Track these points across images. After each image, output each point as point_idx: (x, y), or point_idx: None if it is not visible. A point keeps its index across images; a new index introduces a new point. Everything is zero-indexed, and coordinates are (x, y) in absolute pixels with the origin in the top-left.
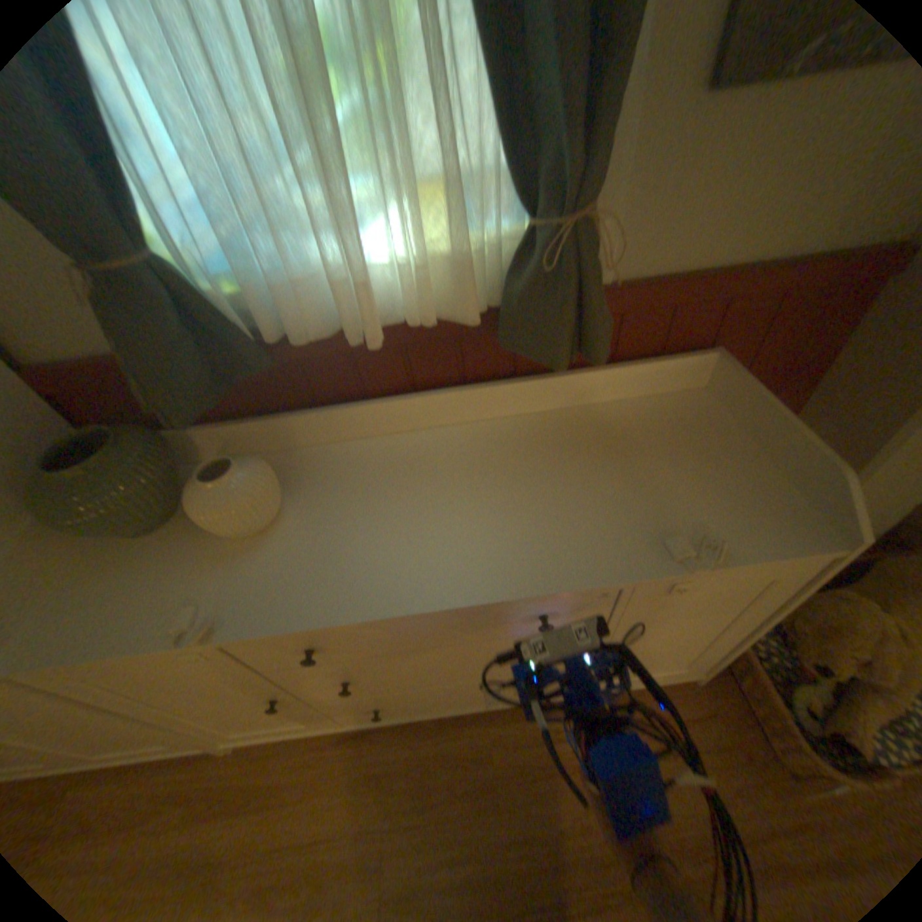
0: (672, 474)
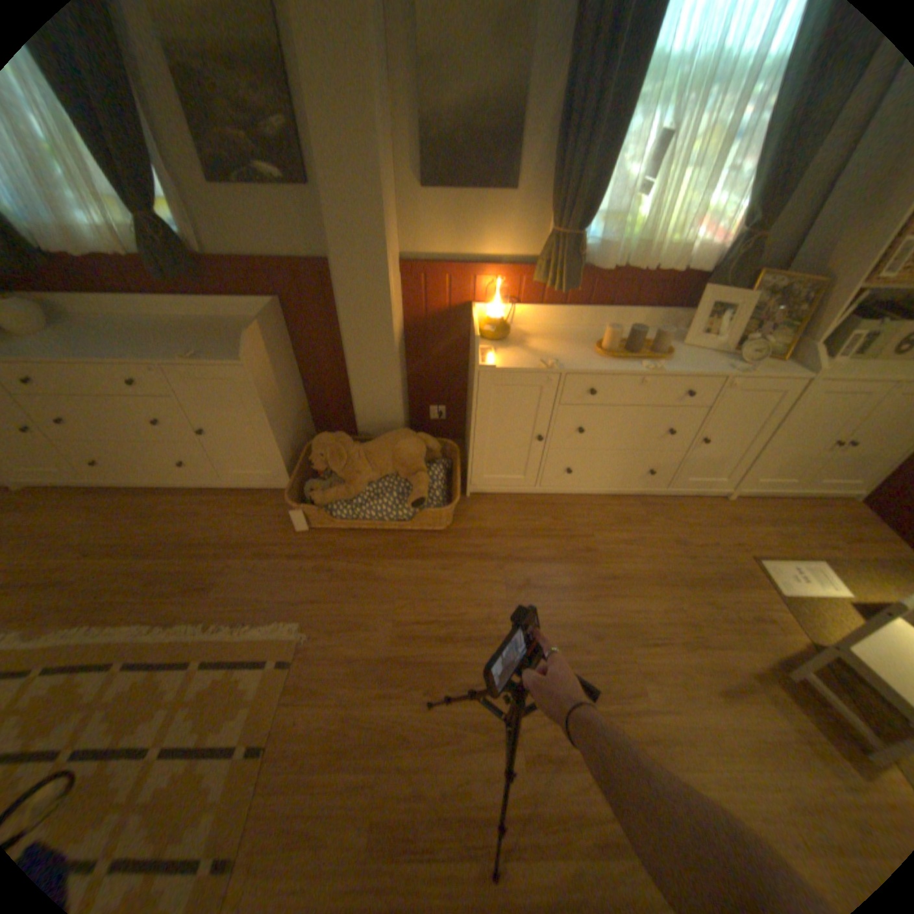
0: (214, 339)
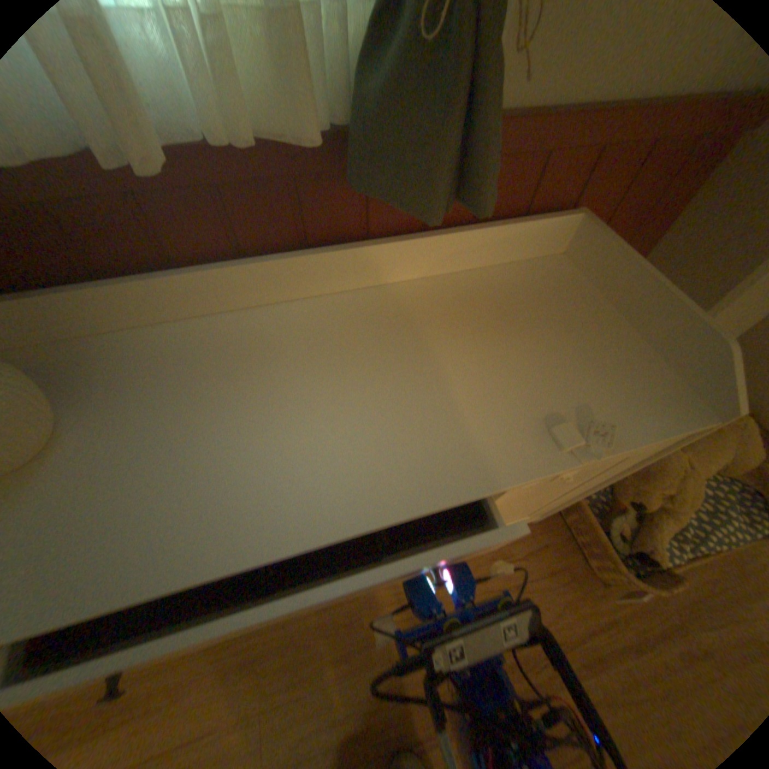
0: (546, 350)
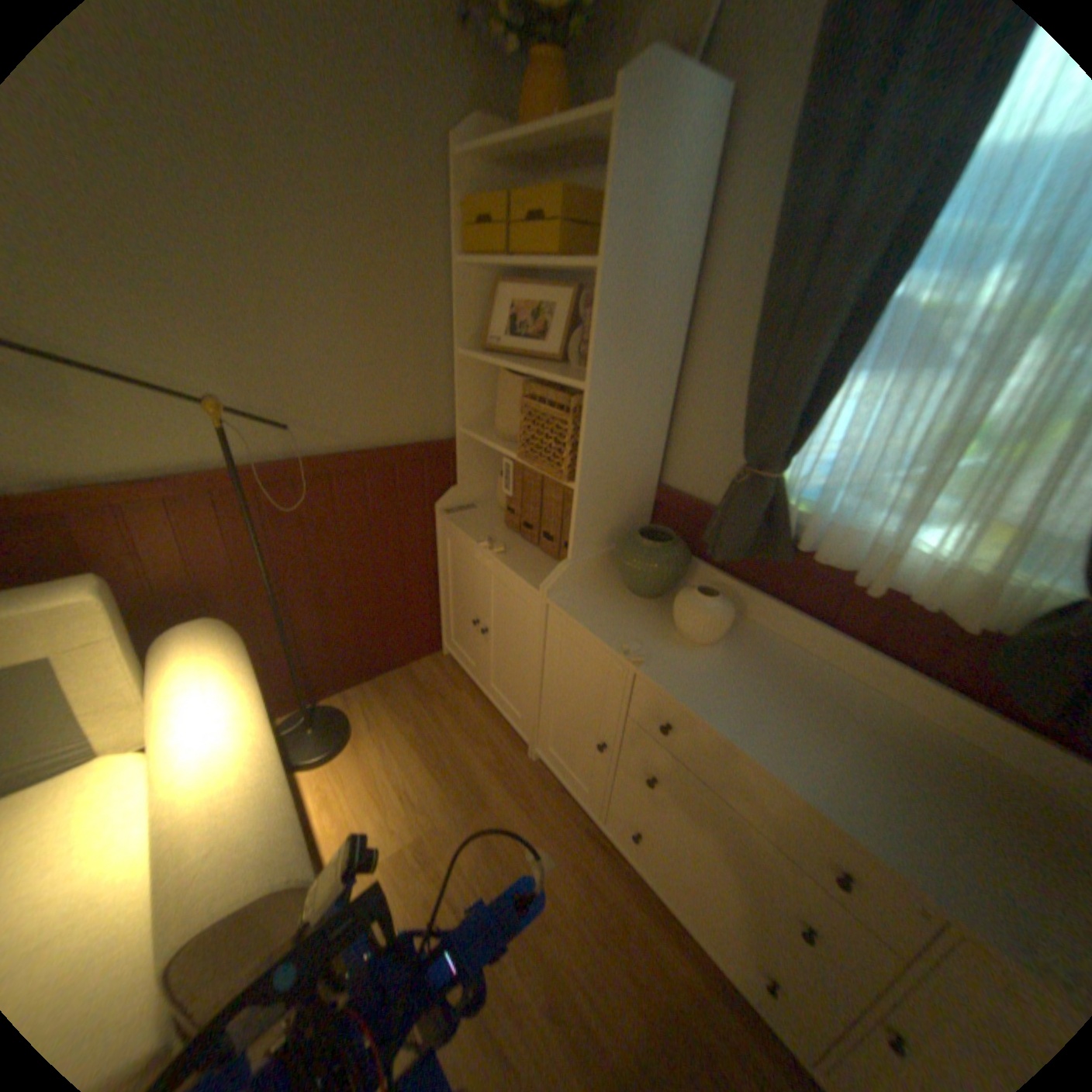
0: None
